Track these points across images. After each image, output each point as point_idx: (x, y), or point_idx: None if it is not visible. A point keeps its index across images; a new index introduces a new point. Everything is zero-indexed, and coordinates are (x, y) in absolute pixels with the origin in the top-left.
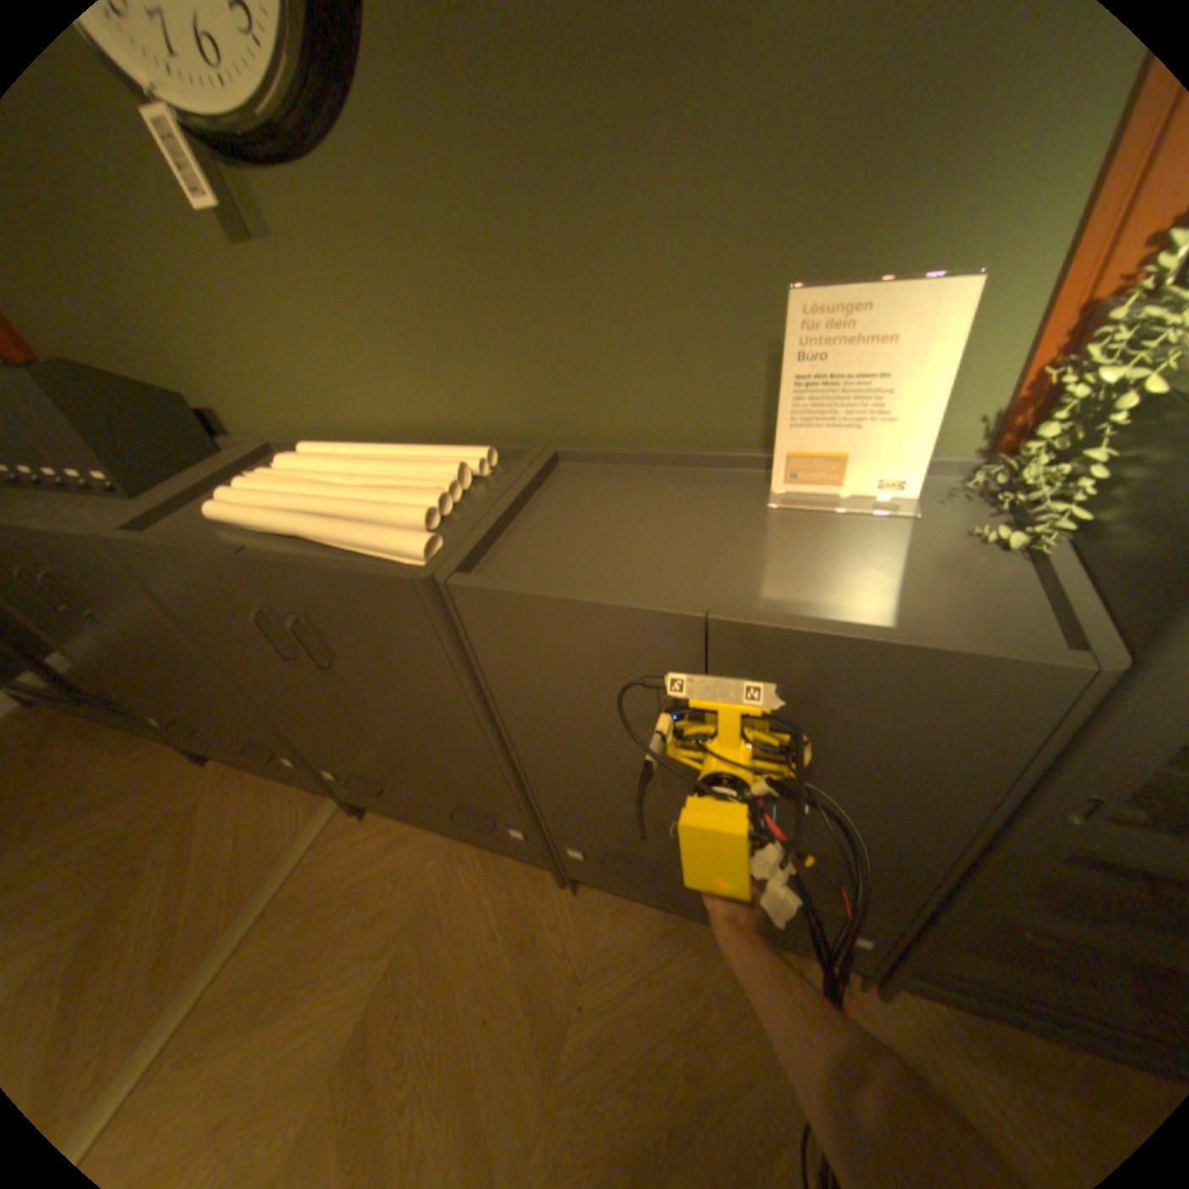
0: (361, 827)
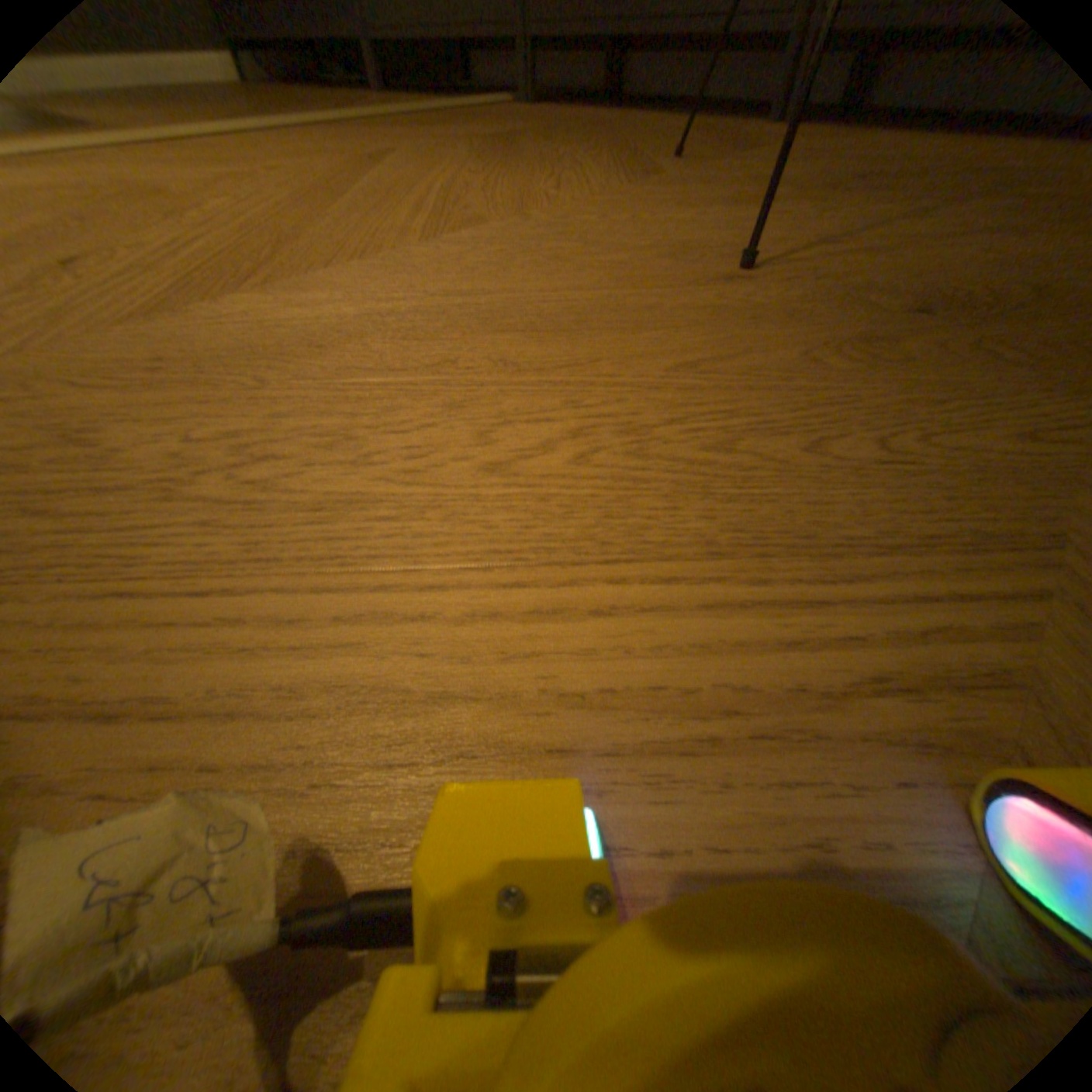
0: (532, 105)
